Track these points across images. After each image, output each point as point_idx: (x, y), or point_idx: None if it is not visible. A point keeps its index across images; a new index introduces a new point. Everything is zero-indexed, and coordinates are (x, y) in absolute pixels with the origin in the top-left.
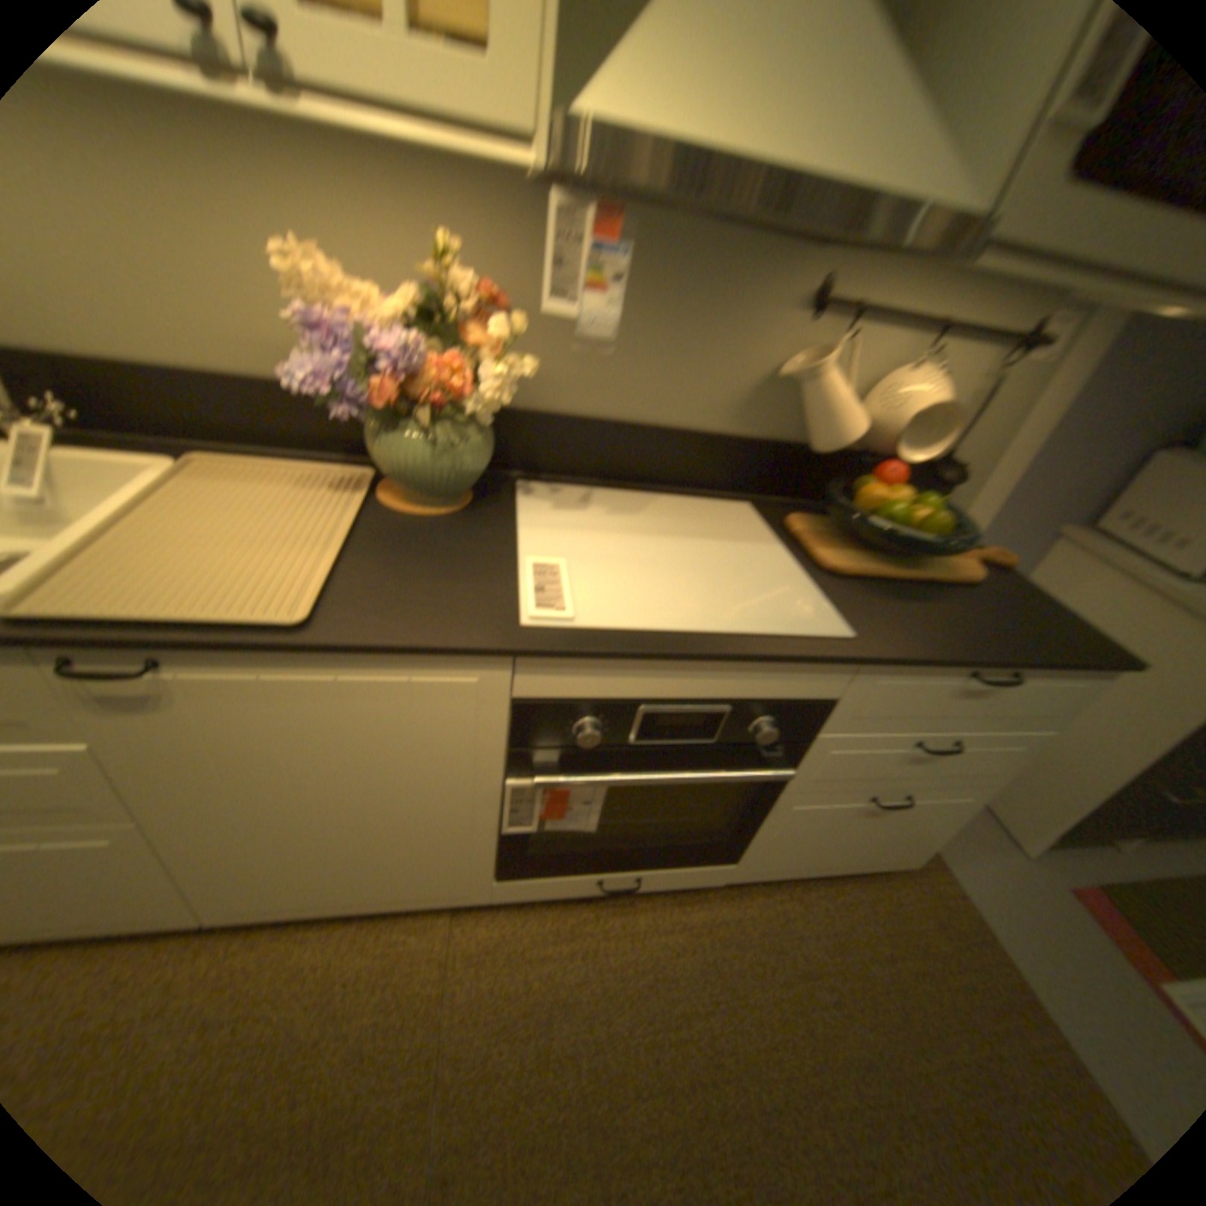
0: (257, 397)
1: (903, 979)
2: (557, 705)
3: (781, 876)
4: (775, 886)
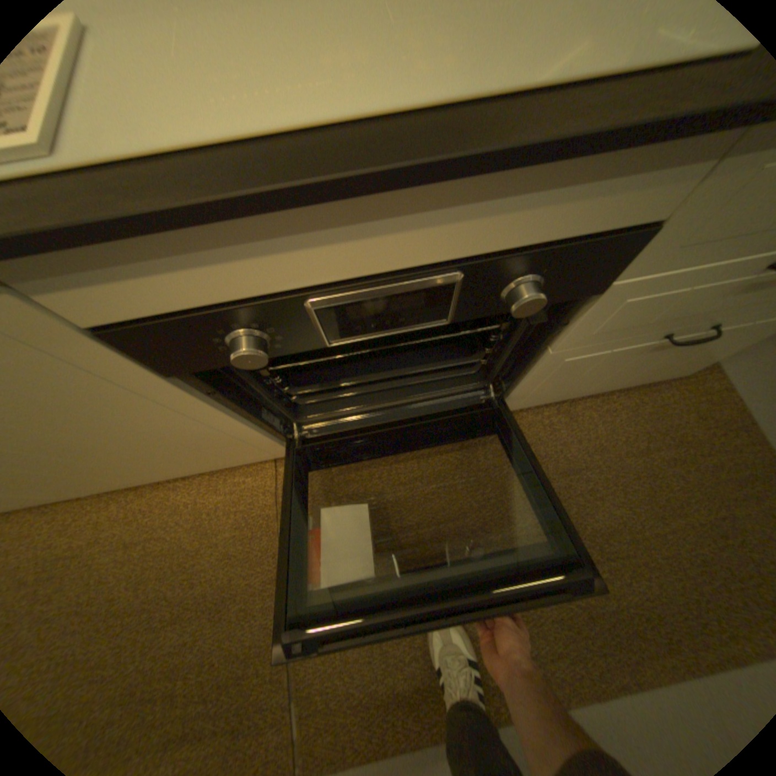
0: None
1: (655, 465)
2: (171, 326)
3: (548, 401)
4: (544, 403)
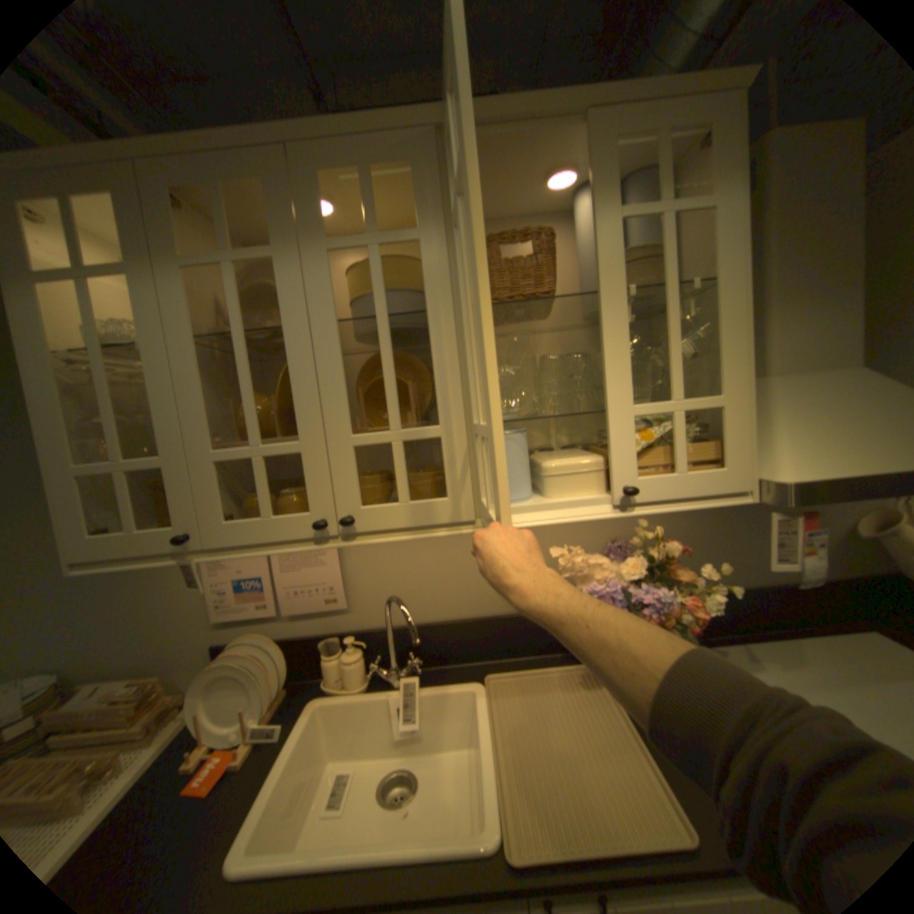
0: (511, 630)
1: None
2: None
3: None
4: None
